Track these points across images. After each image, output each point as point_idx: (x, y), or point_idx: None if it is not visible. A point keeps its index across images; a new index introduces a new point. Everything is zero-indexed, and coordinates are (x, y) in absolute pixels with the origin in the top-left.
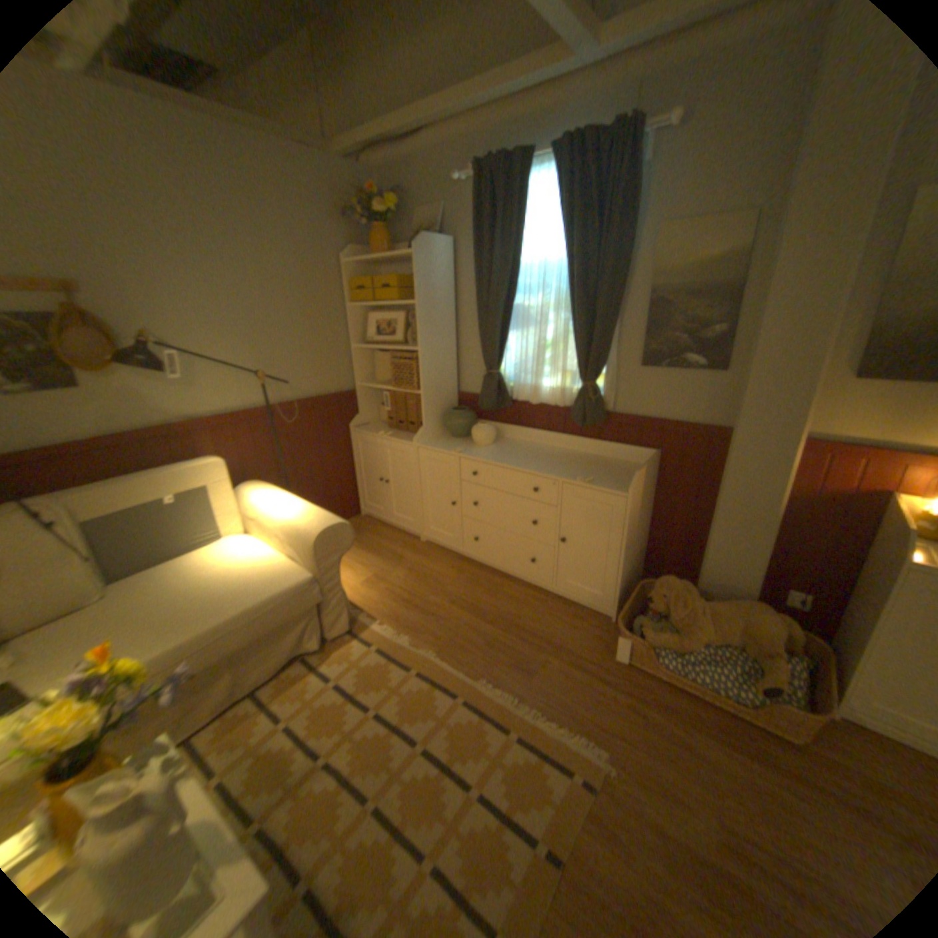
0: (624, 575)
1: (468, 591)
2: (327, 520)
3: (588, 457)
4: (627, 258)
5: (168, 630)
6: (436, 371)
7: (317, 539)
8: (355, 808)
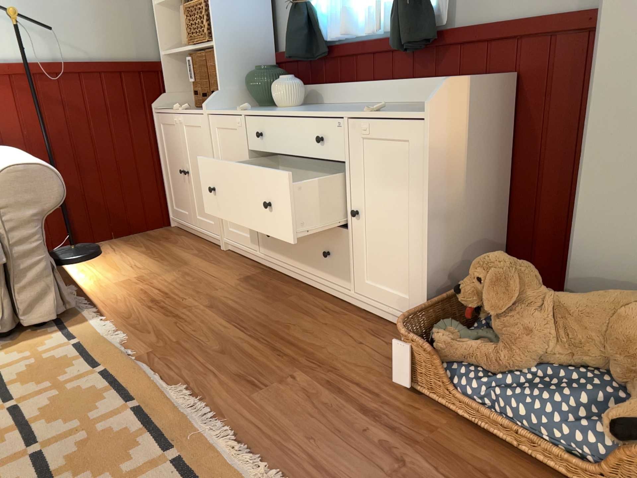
0: (437, 261)
1: (241, 296)
2: (26, 161)
3: (415, 104)
4: None
5: None
6: (237, 17)
7: (0, 178)
8: None
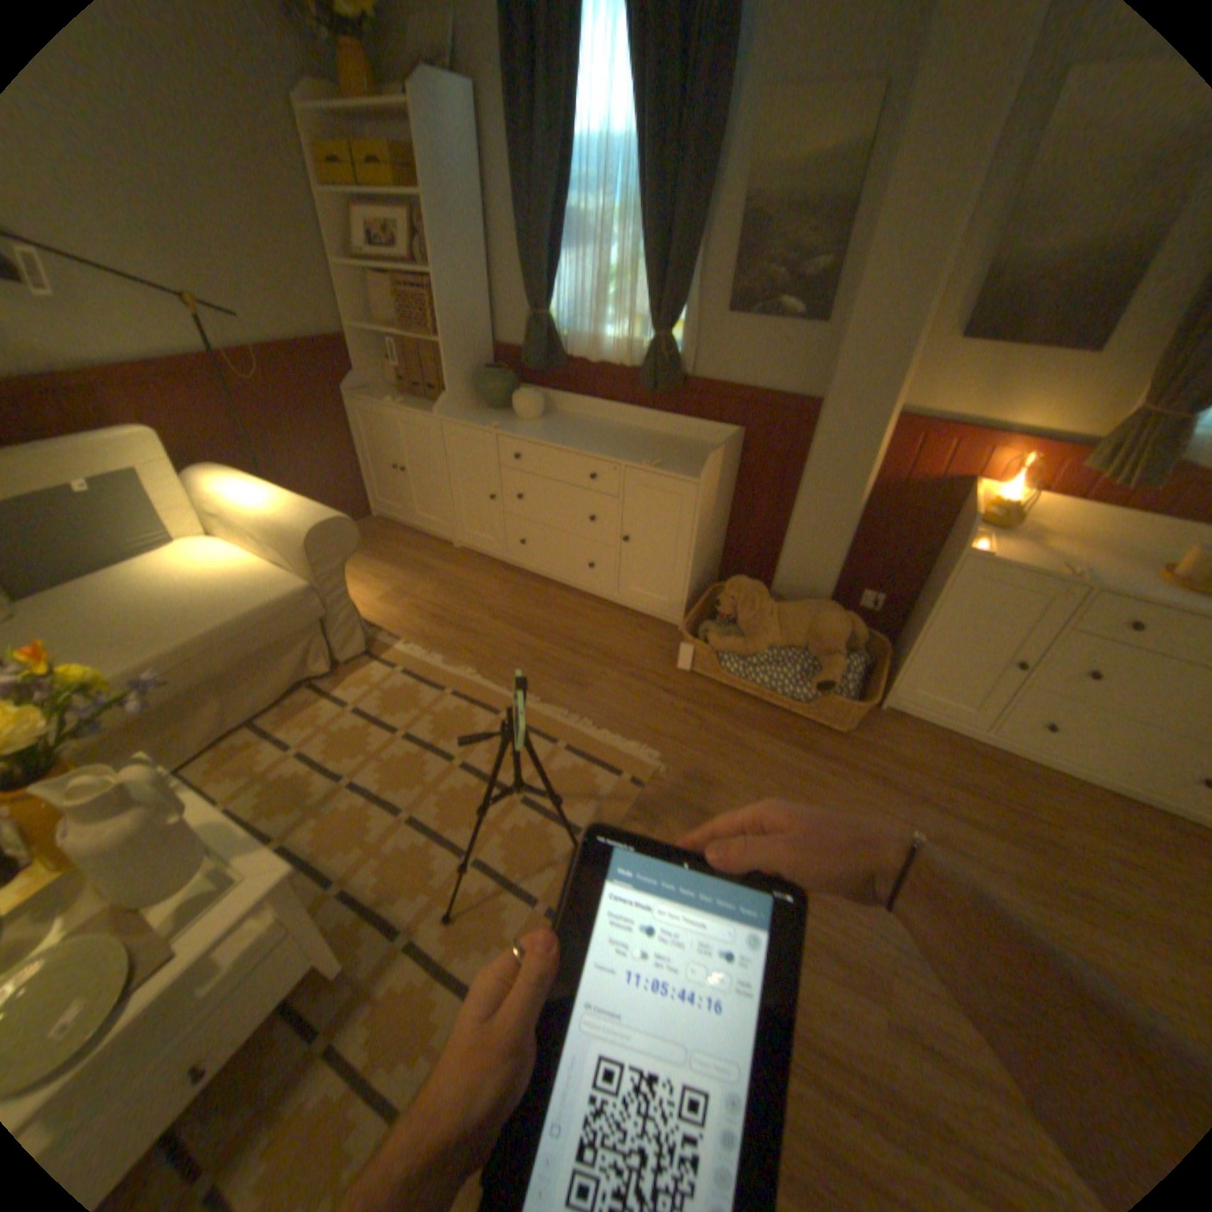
0: (692, 579)
1: (513, 604)
2: (319, 514)
3: (660, 438)
4: (716, 145)
5: (118, 650)
6: (460, 310)
7: (308, 538)
8: (387, 820)
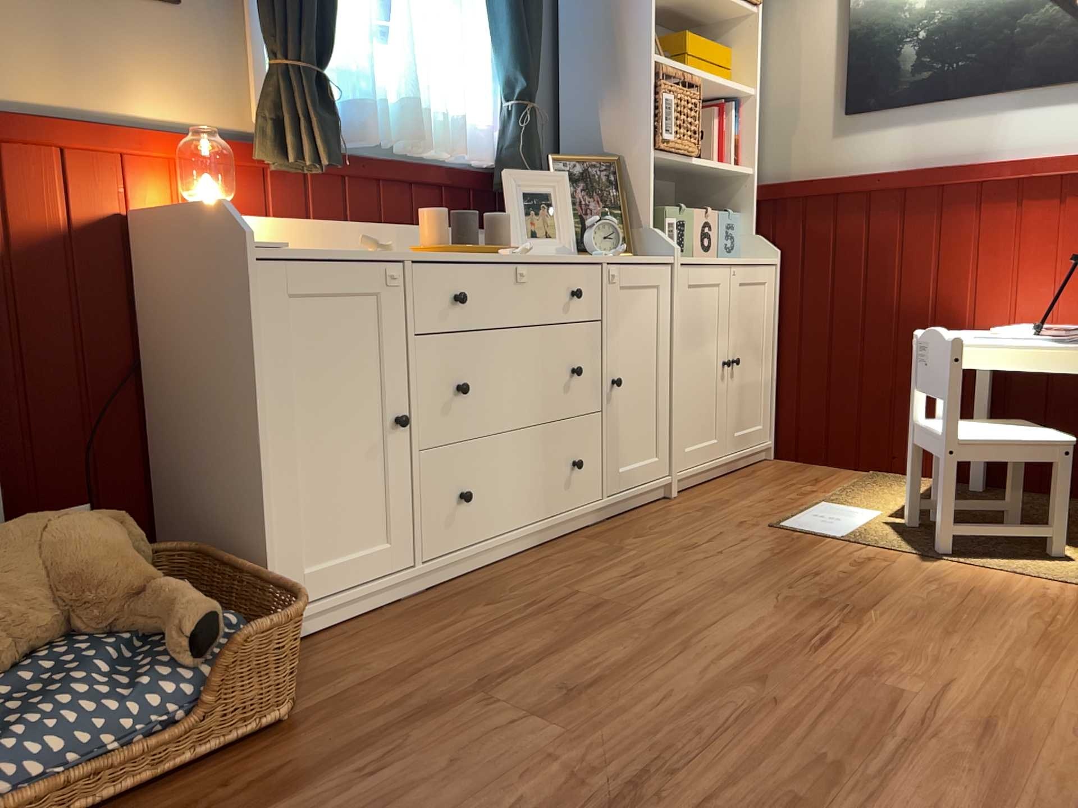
0: None
1: None
2: None
3: None
4: None
5: None
6: None
7: None
8: None
